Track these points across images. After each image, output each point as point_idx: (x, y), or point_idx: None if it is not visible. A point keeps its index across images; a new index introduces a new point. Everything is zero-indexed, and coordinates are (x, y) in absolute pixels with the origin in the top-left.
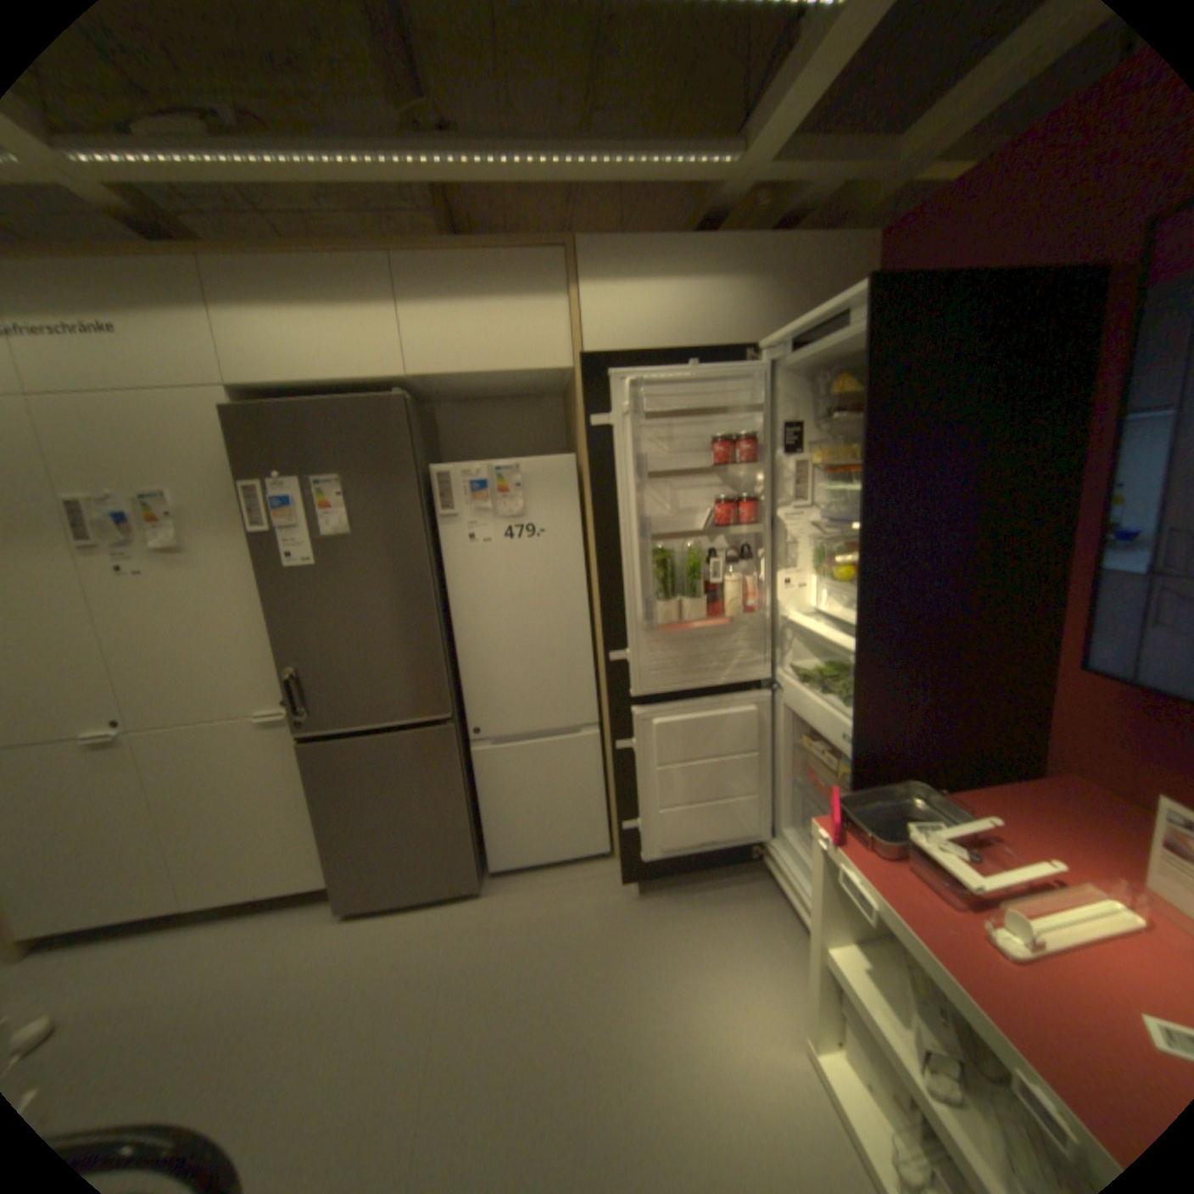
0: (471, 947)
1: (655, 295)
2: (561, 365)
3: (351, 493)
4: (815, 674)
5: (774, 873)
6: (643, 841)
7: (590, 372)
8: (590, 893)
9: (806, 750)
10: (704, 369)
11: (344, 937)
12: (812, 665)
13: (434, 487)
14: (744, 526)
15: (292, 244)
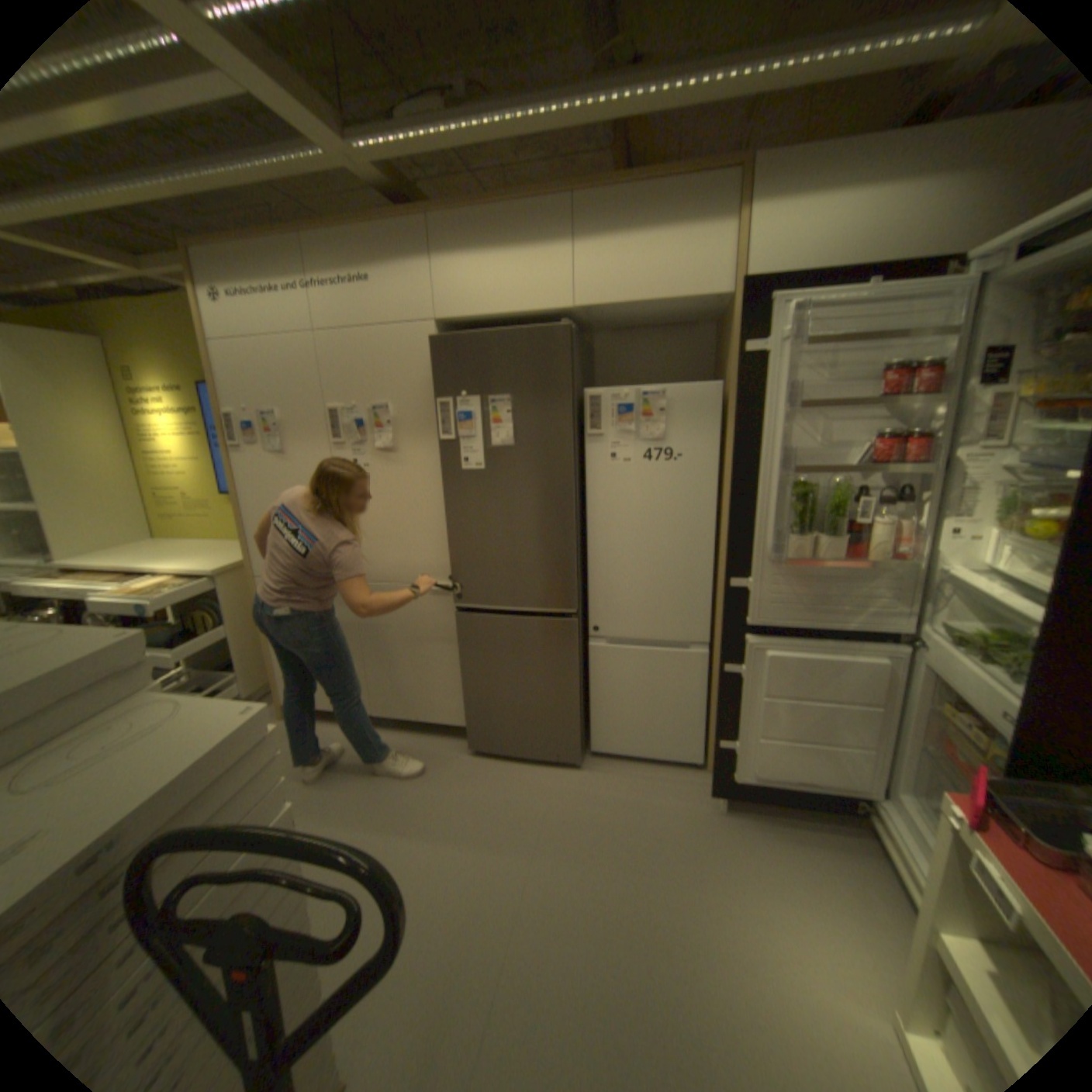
0: (569, 808)
1: (838, 208)
2: (721, 291)
3: (518, 411)
4: (977, 639)
5: (883, 835)
6: (740, 764)
7: (751, 296)
8: (679, 796)
9: (949, 720)
10: (889, 287)
11: (475, 768)
12: (975, 628)
13: (586, 409)
14: (909, 464)
15: (495, 196)
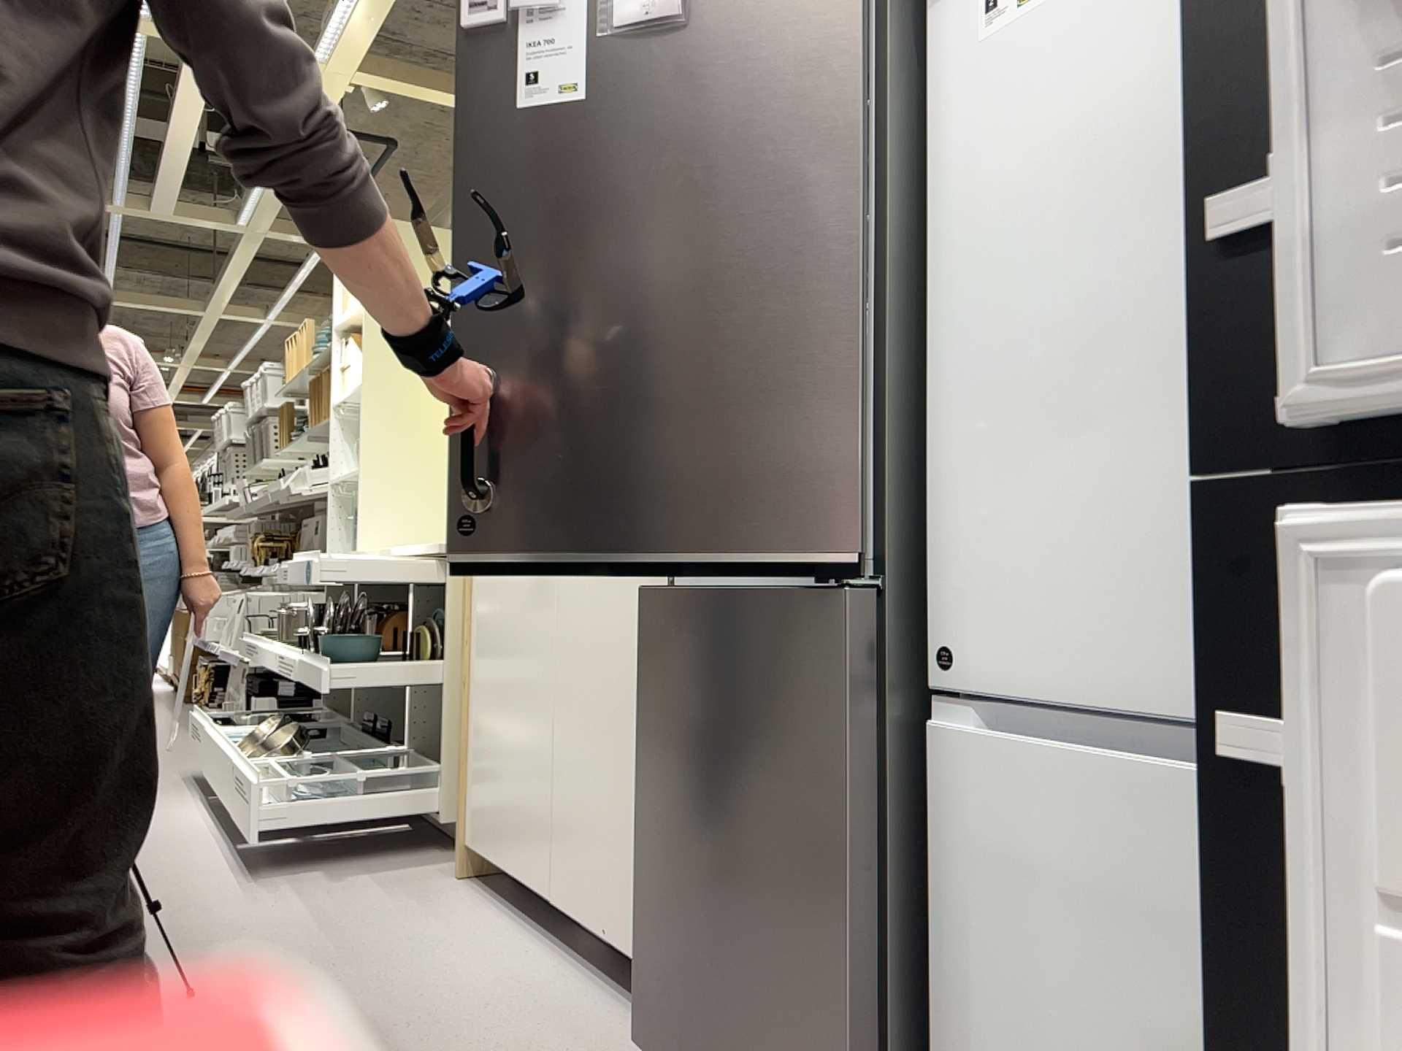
0: None
1: None
2: None
3: None
4: None
5: None
6: None
7: None
8: None
9: None
10: None
11: None
12: None
13: None
14: None
15: None
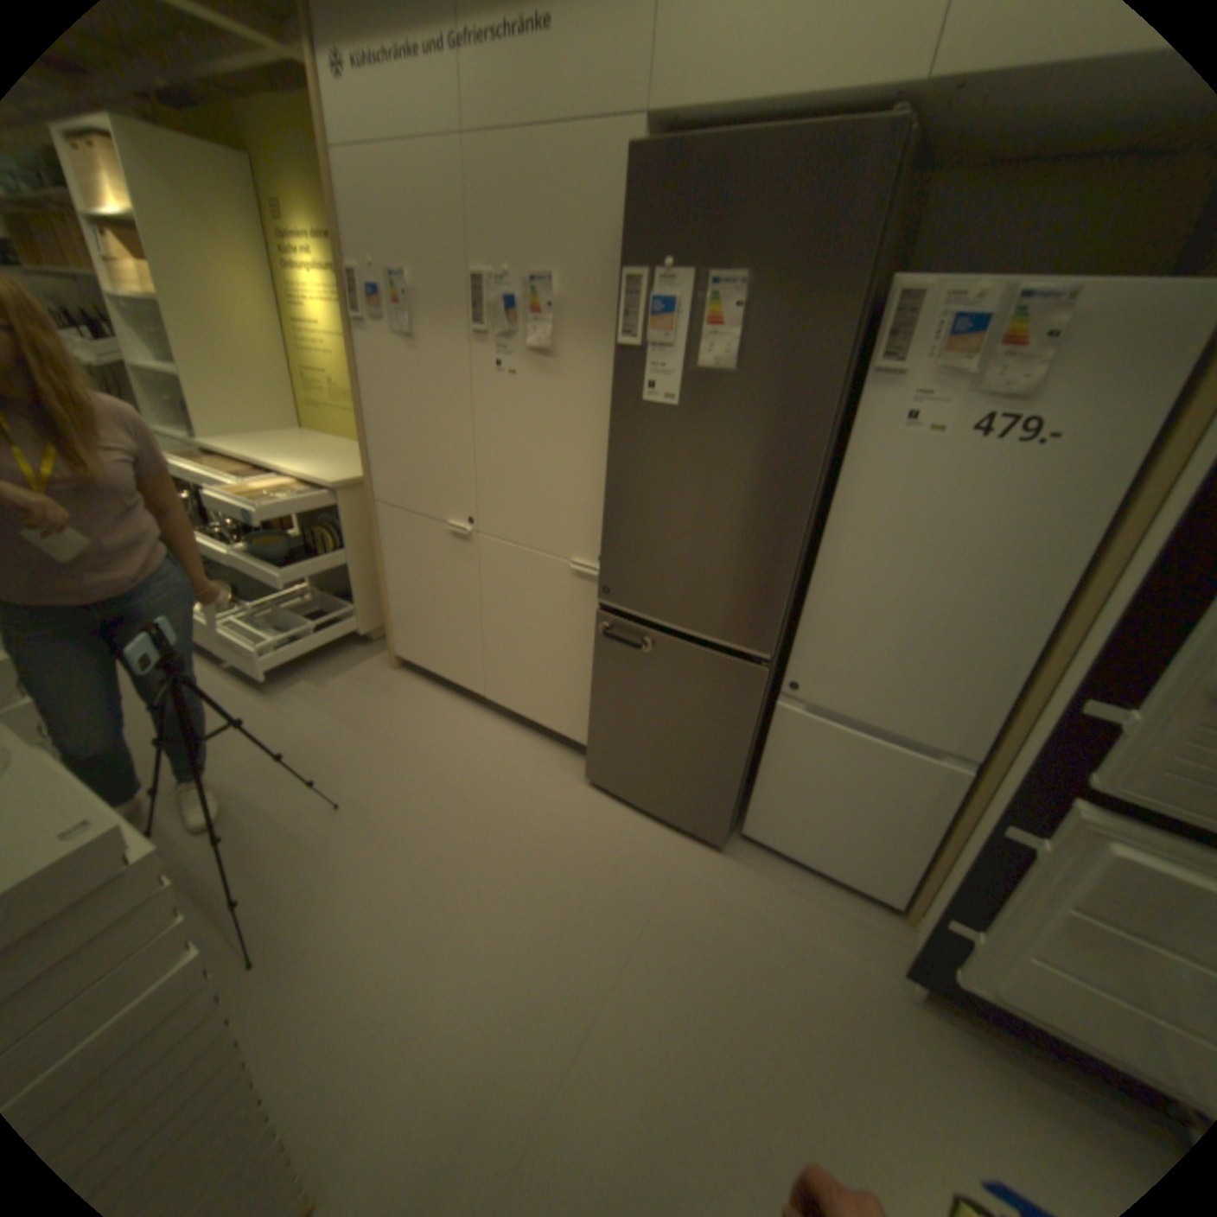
0: (694, 906)
1: None
2: None
3: (757, 305)
4: None
5: None
6: (977, 967)
7: None
8: (856, 946)
9: None
10: None
11: (588, 804)
12: None
13: (886, 316)
14: None
15: None
